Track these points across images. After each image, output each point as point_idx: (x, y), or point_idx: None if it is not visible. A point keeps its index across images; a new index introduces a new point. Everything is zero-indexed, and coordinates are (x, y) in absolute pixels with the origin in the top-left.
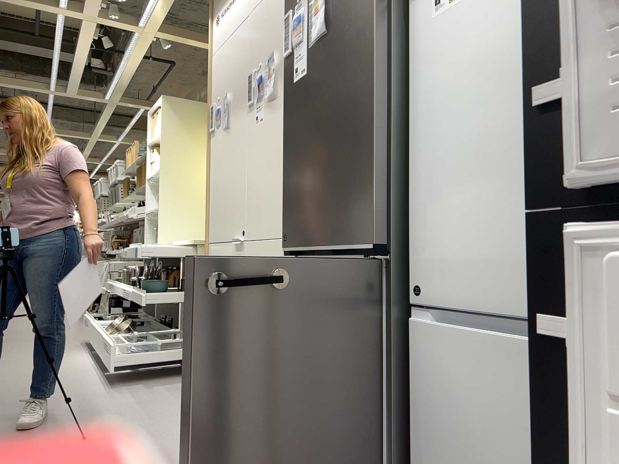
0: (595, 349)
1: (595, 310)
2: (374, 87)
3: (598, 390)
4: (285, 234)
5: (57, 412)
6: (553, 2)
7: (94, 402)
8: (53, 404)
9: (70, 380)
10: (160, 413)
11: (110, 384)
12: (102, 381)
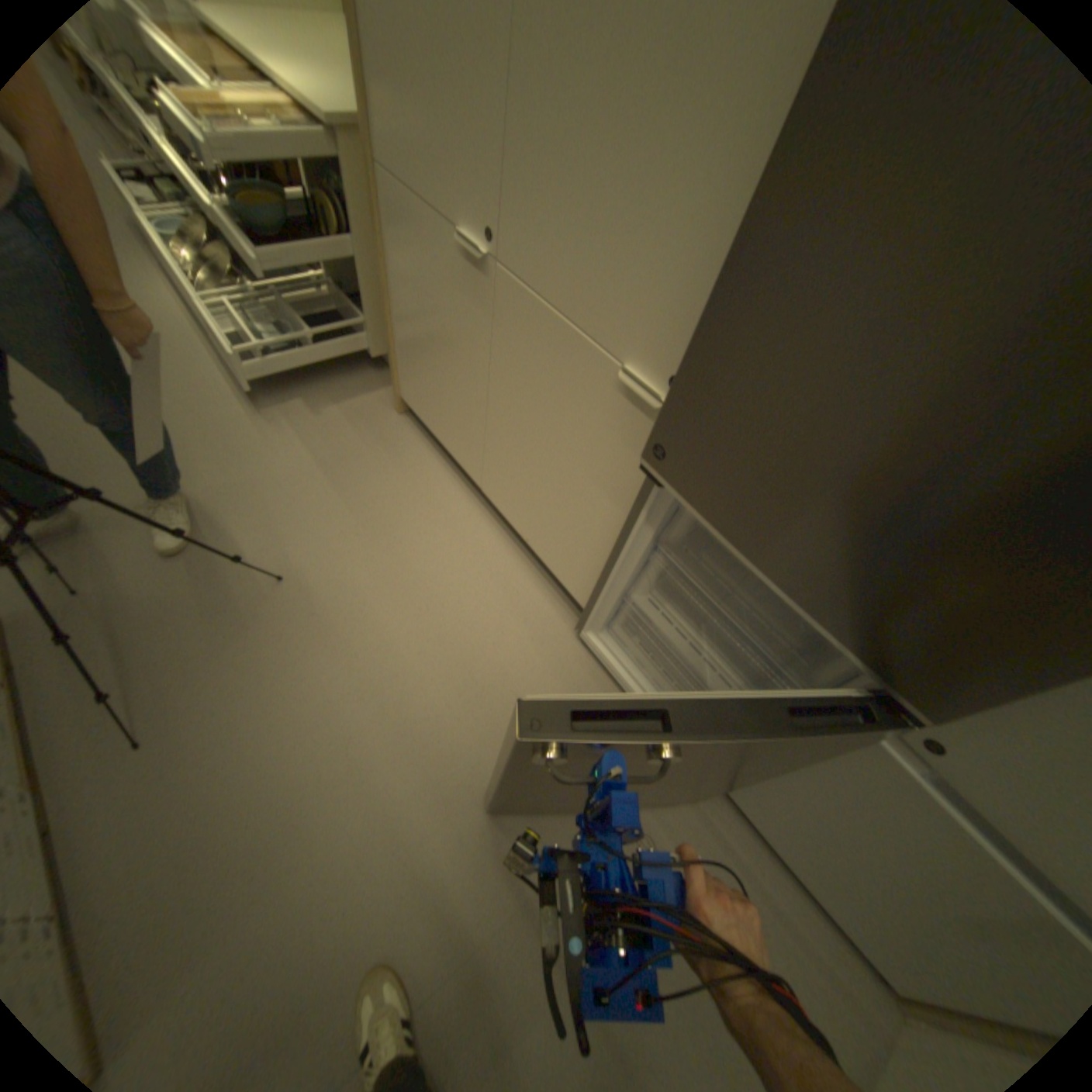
0: None
1: None
2: None
3: None
4: (663, 440)
5: (200, 487)
6: None
7: (246, 455)
8: (181, 461)
9: (173, 377)
10: (361, 490)
11: (249, 394)
12: (230, 385)
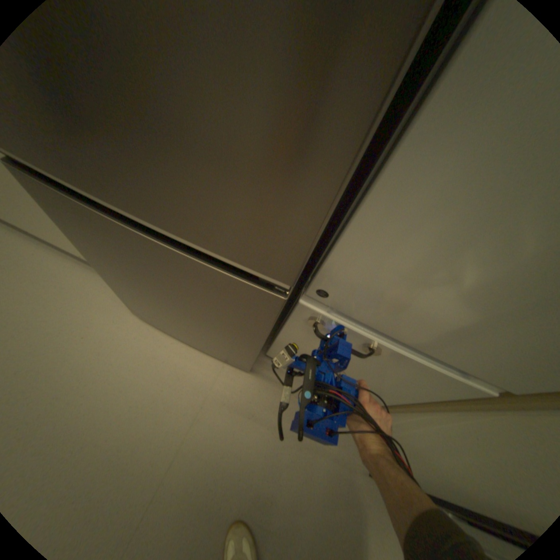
0: None
1: None
2: None
3: None
4: None
5: None
6: None
7: None
8: None
9: None
10: None
11: None
12: None
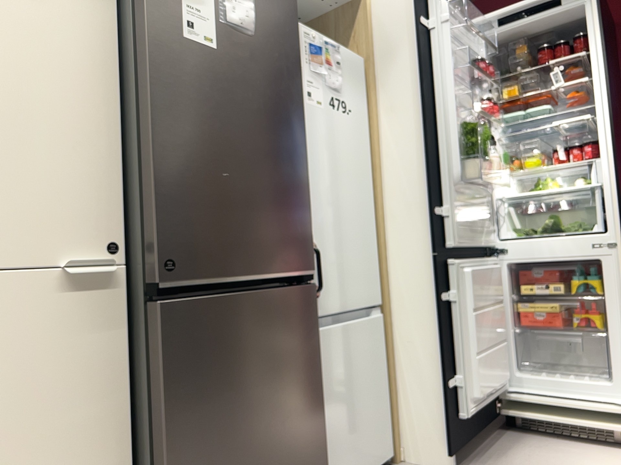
0: (460, 296)
1: (459, 284)
2: (304, 134)
3: (461, 308)
4: (165, 259)
5: None
6: (434, 176)
7: None
8: None
9: None
10: None
11: None
12: None
